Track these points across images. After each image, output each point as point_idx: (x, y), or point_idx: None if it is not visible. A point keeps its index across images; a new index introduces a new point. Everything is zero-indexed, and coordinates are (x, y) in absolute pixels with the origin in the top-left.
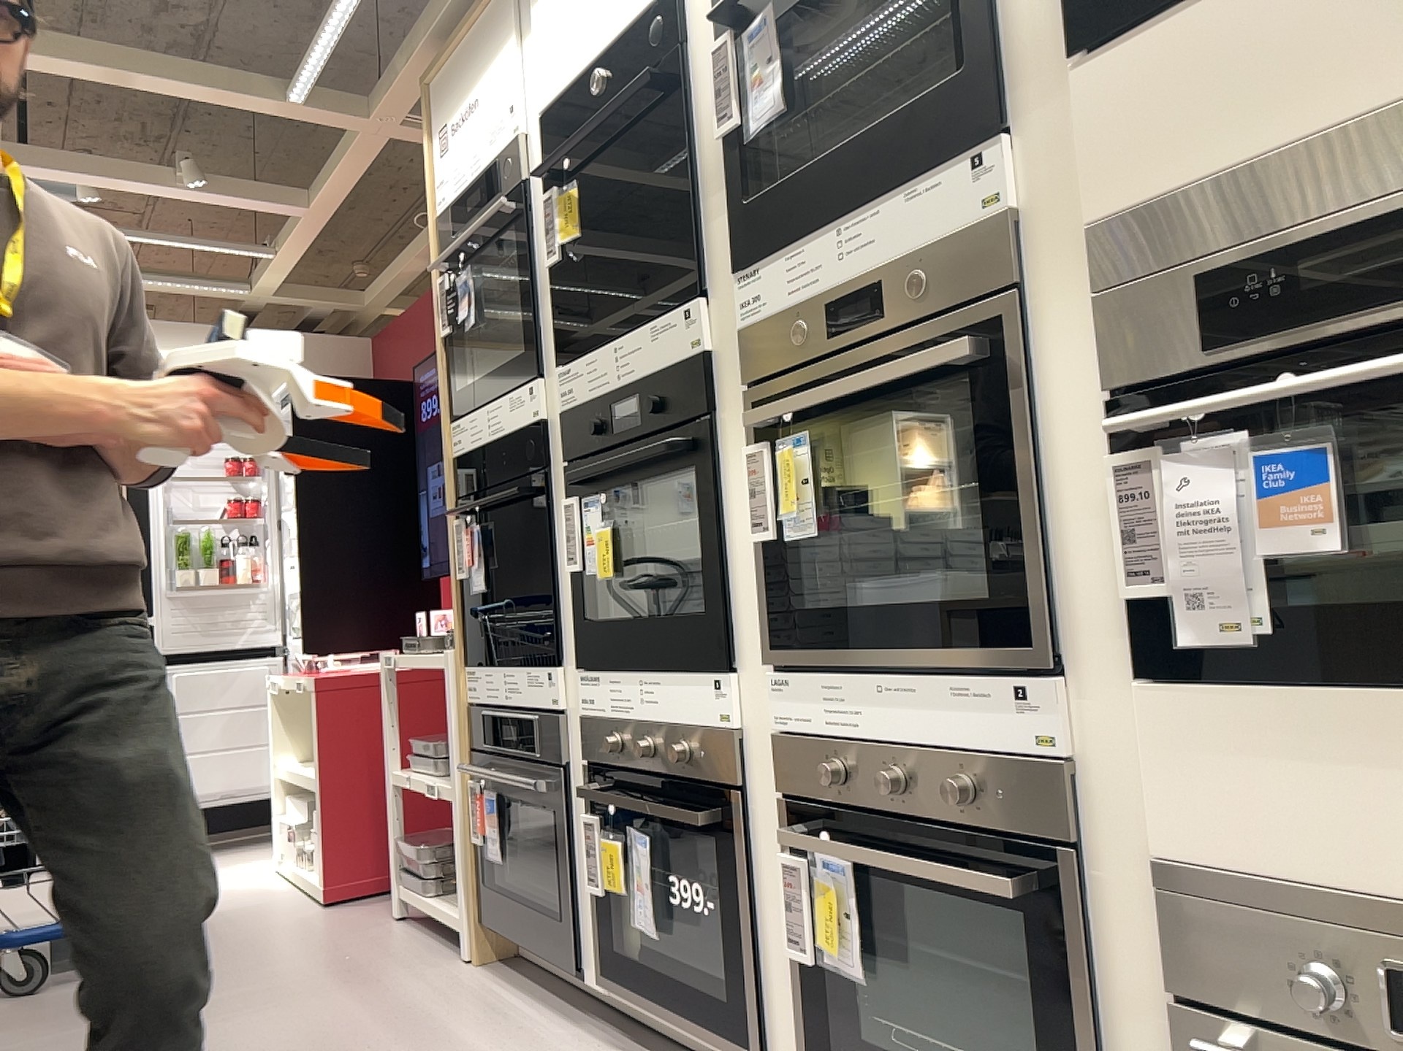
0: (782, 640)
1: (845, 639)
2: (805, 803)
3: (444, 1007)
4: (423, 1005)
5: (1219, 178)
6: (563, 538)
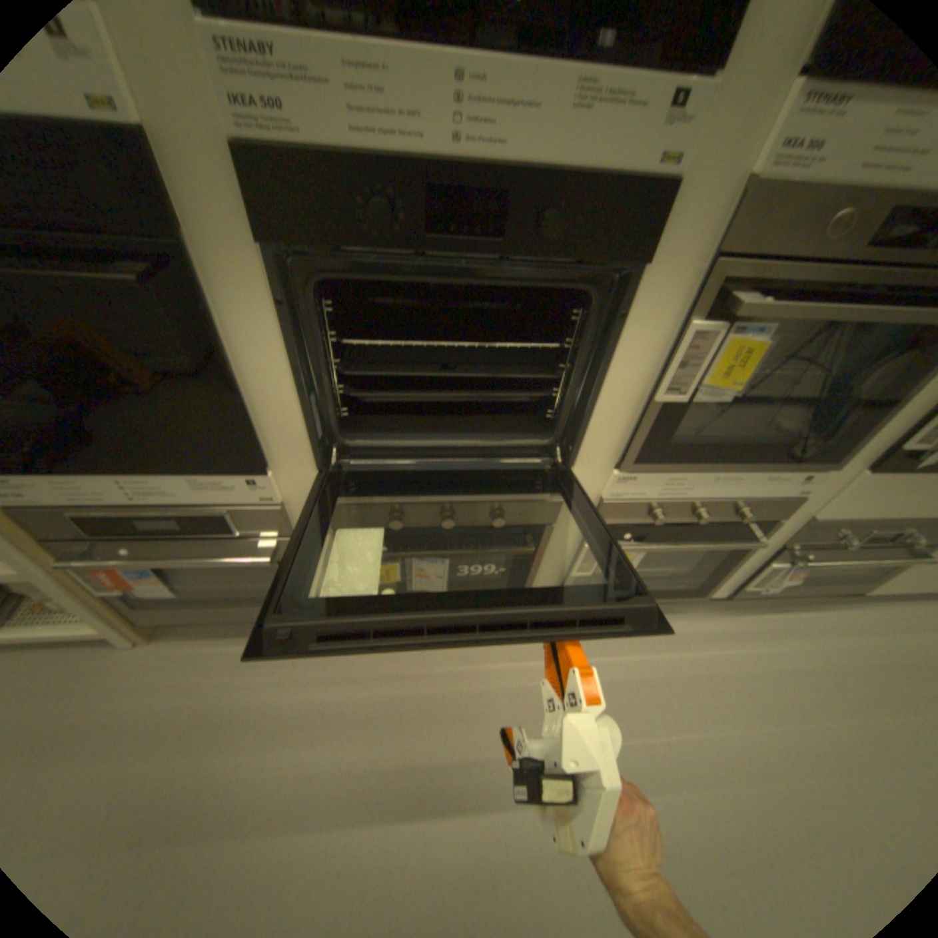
0: (645, 457)
1: (707, 457)
2: (614, 523)
3: (200, 695)
4: (174, 707)
5: None
6: (256, 344)
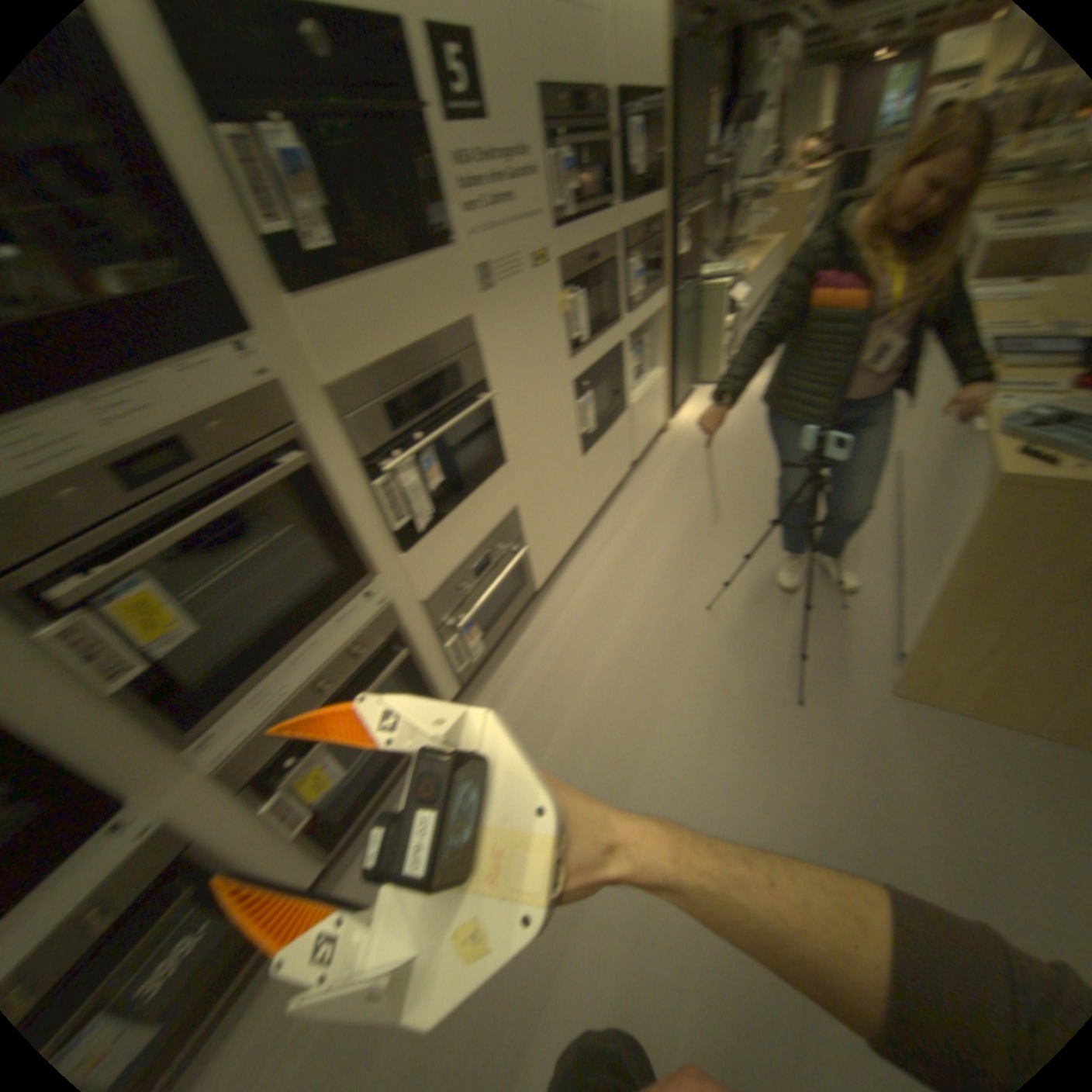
0: (192, 719)
1: (256, 664)
2: (259, 770)
3: None
4: None
5: (376, 365)
6: None
